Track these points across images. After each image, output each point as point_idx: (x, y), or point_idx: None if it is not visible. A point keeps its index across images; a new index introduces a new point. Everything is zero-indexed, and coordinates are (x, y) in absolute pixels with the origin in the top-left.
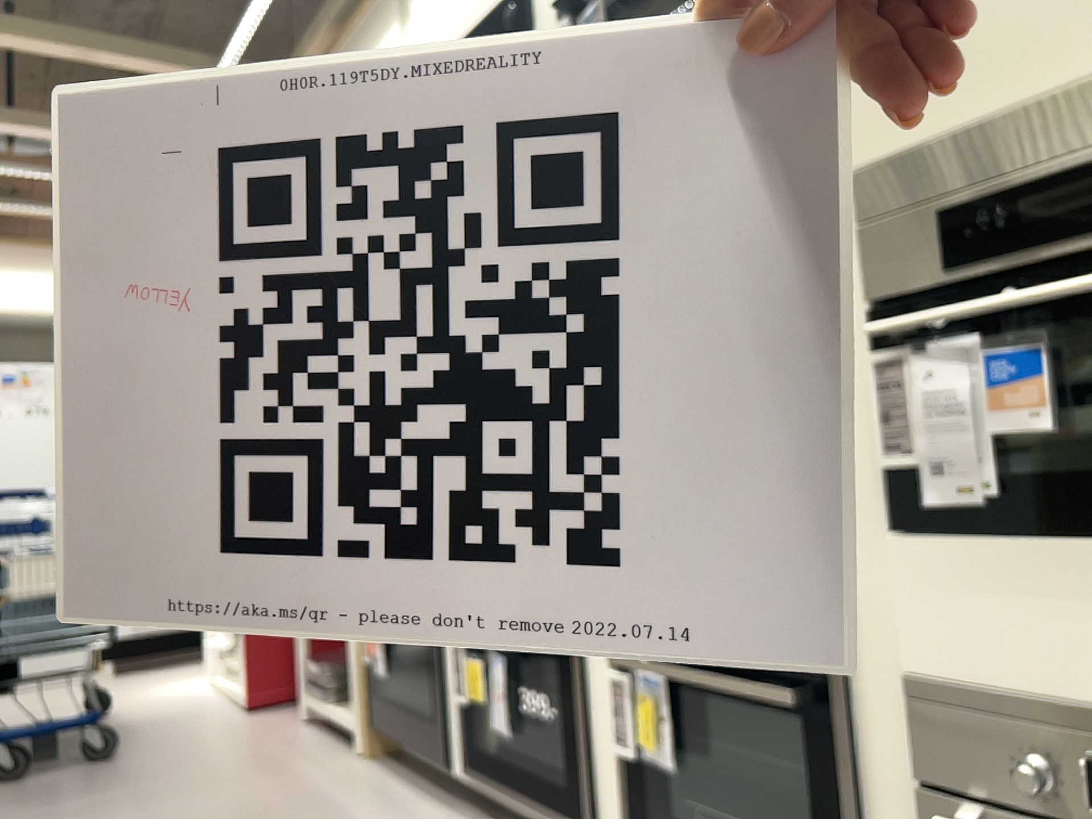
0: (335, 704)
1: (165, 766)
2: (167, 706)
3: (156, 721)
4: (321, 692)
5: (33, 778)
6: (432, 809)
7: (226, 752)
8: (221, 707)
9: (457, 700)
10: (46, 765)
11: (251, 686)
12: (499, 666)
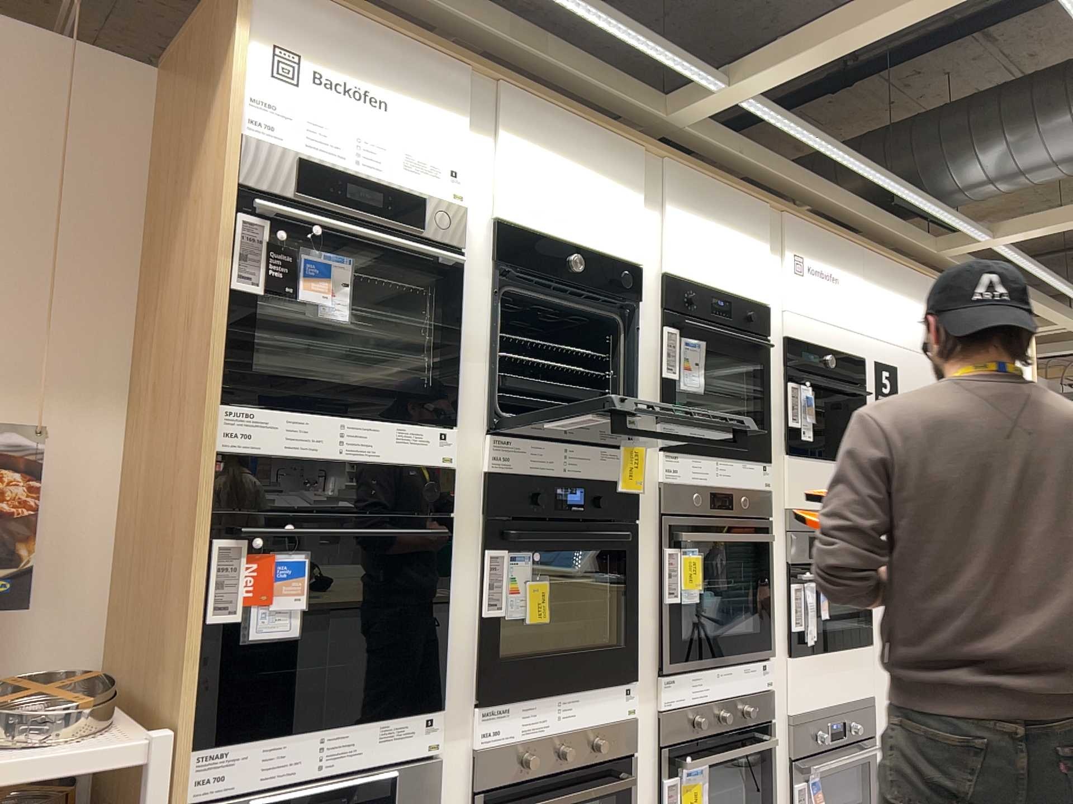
0: None
1: None
2: None
3: None
4: None
5: None
6: None
7: None
8: None
9: None
10: None
11: None
12: None
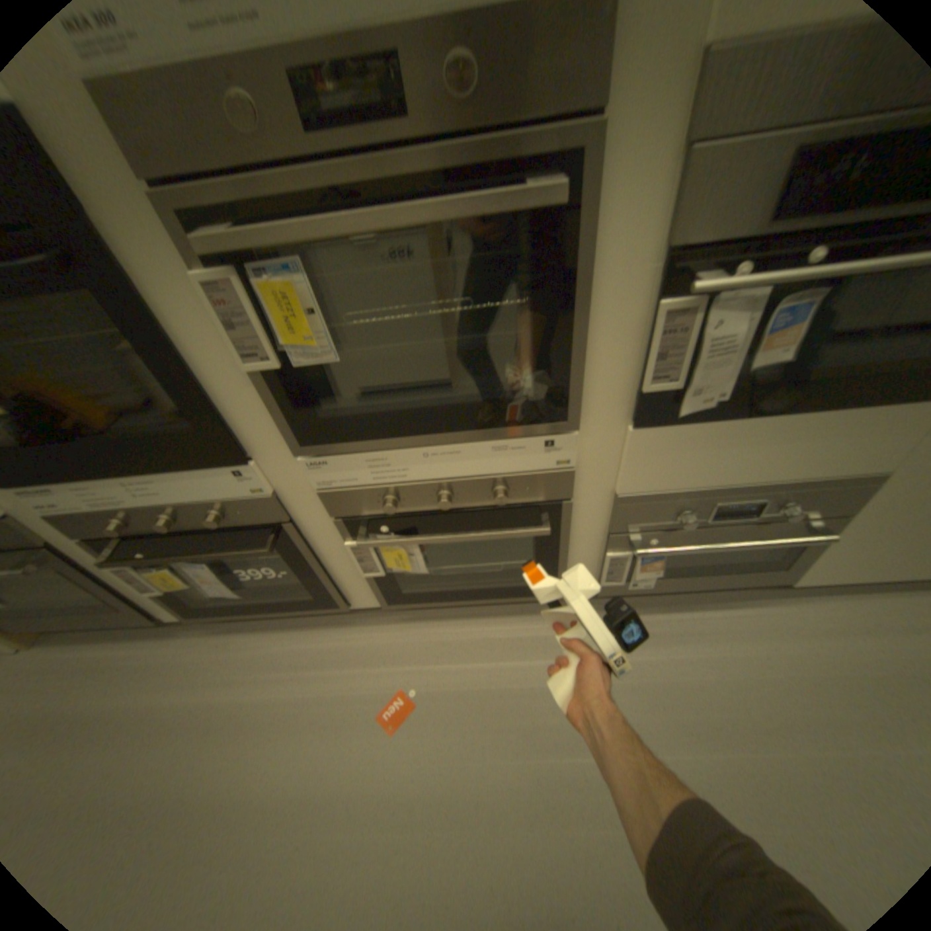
0: None
1: None
2: None
3: None
4: None
5: None
6: (160, 646)
7: None
8: None
9: (145, 594)
10: None
11: None
12: (197, 567)
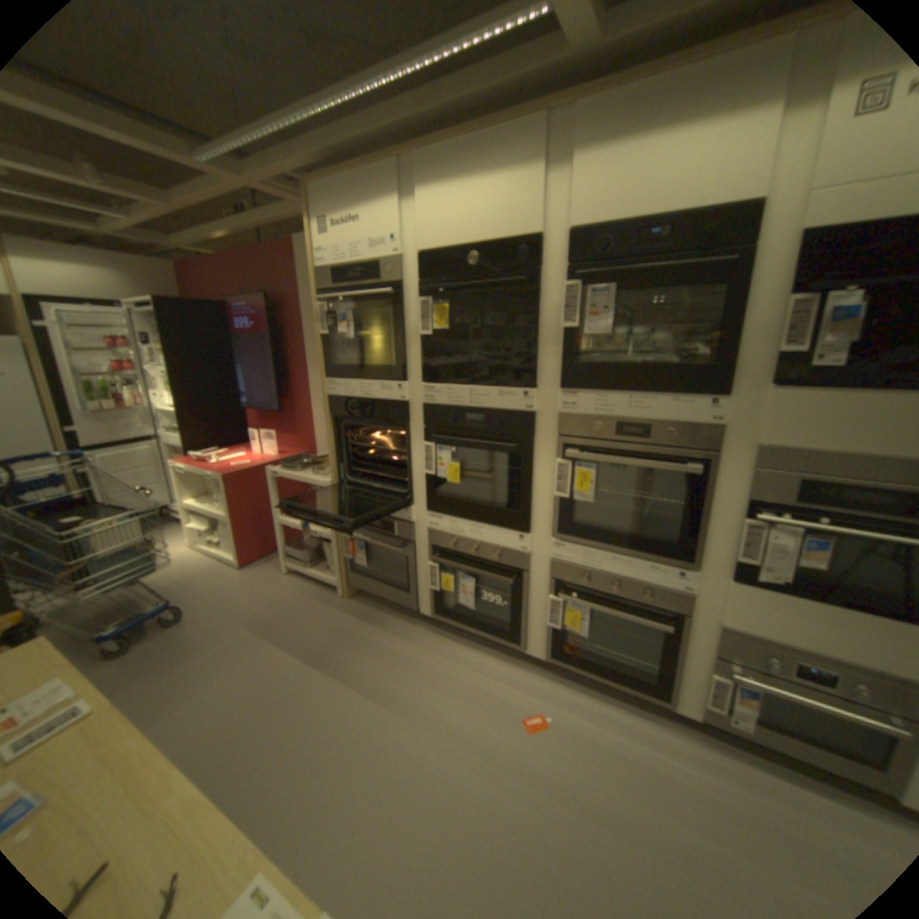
0: (312, 569)
1: (226, 623)
2: (178, 572)
3: (182, 585)
4: (296, 561)
5: (137, 648)
6: (410, 629)
7: (257, 606)
8: (218, 568)
9: (432, 589)
10: (135, 635)
11: (242, 557)
12: (470, 582)
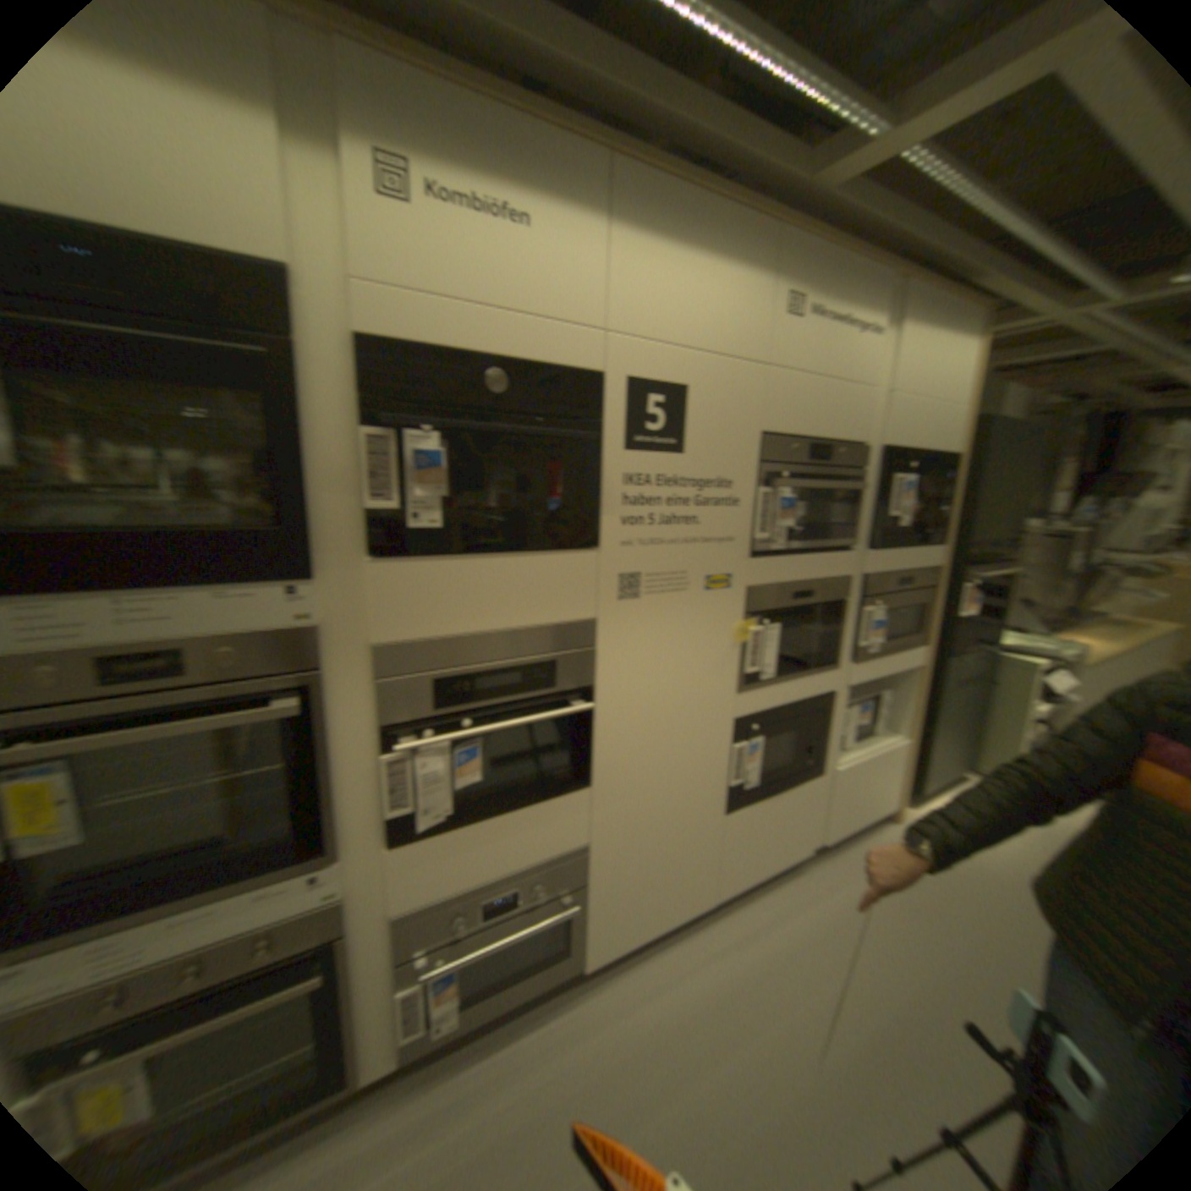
0: None
1: None
2: None
3: None
4: None
5: None
6: None
7: None
8: None
9: None
10: None
11: None
12: None
